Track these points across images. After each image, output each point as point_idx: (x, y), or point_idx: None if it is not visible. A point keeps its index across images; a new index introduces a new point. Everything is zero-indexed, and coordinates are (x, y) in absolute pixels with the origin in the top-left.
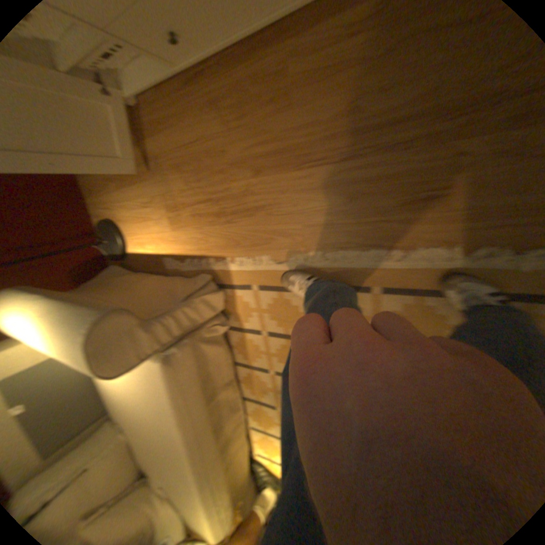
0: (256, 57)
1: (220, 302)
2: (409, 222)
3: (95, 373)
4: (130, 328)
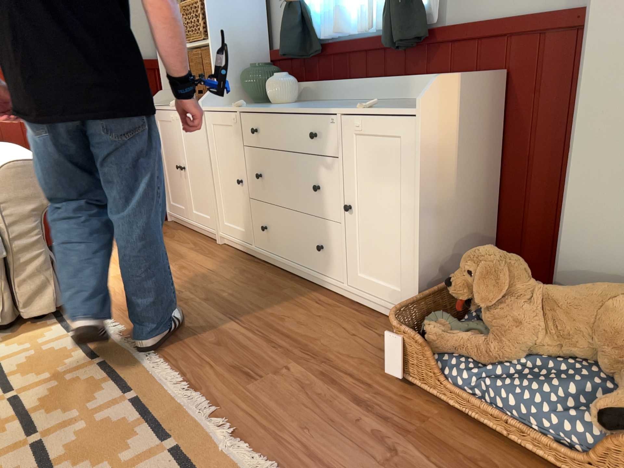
0: (279, 278)
1: (34, 311)
2: (217, 377)
3: (4, 164)
4: (40, 196)
